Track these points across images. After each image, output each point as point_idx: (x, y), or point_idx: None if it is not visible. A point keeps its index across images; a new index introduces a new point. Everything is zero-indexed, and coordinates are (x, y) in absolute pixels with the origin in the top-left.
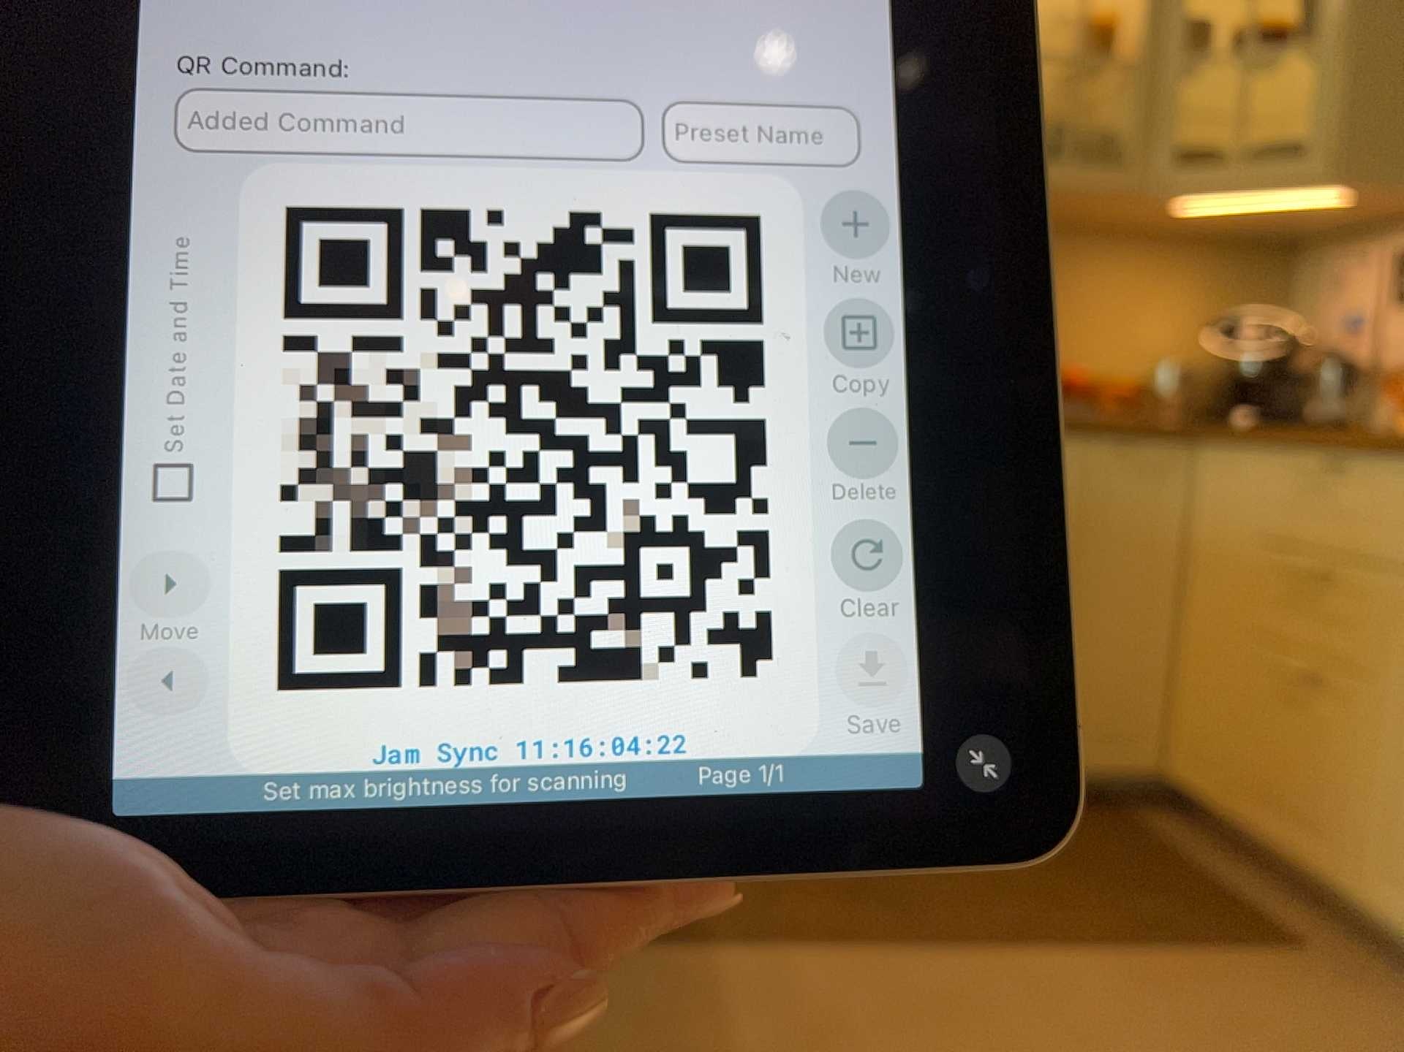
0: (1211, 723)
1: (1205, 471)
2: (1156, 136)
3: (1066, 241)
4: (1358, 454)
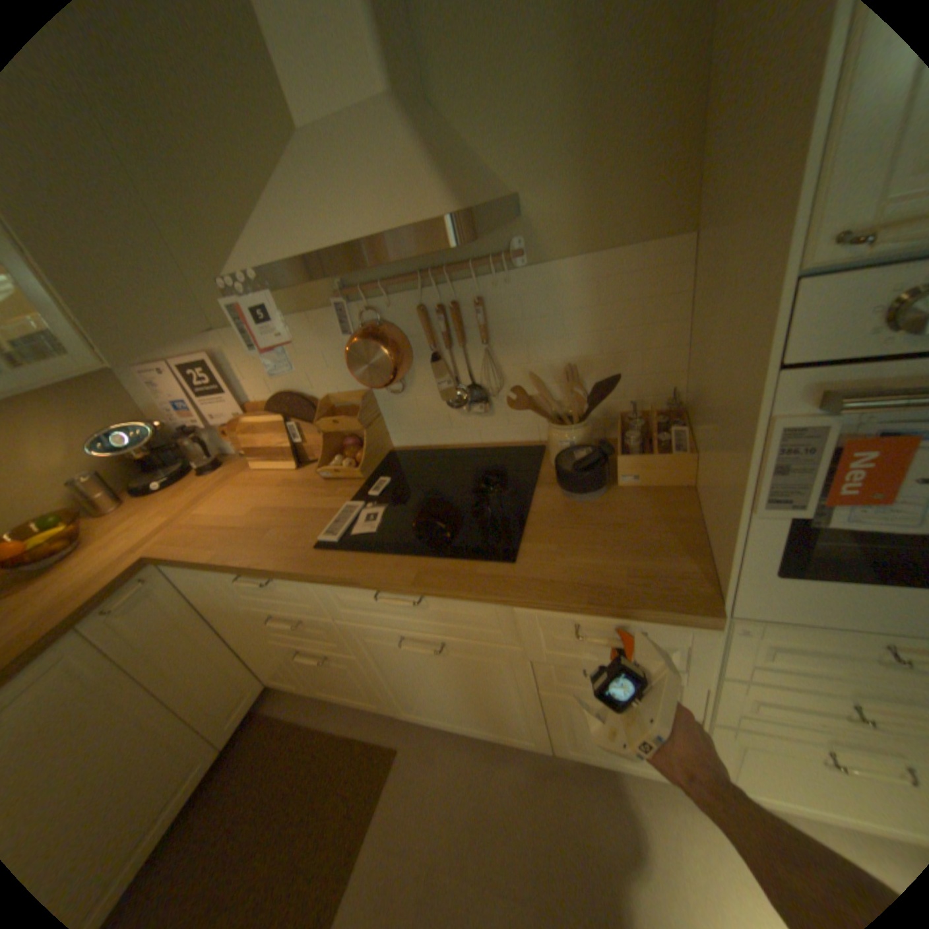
0: (271, 670)
1: (169, 575)
2: None
3: None
4: (270, 578)
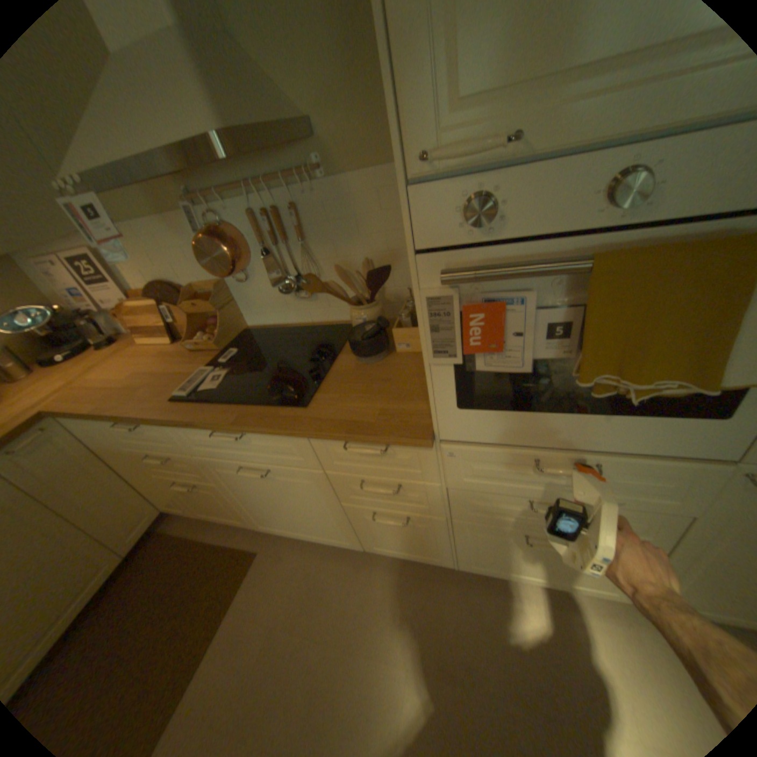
0: (161, 498)
1: (66, 426)
2: None
3: None
4: (136, 424)
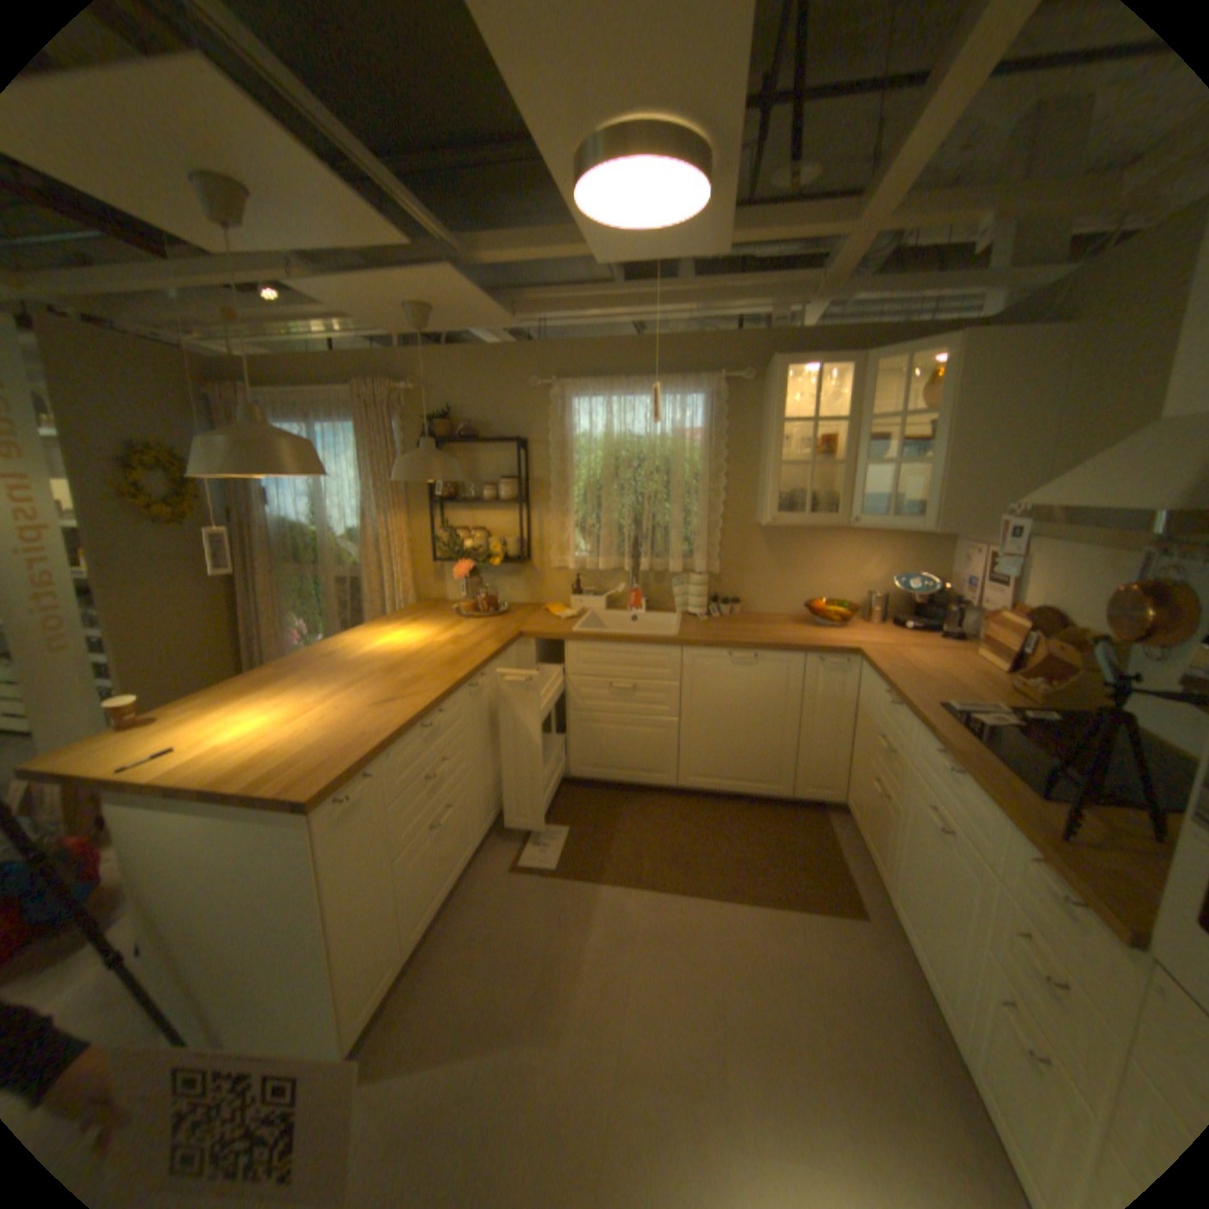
0: (858, 789)
1: (862, 671)
2: (852, 498)
3: (821, 532)
4: (900, 702)
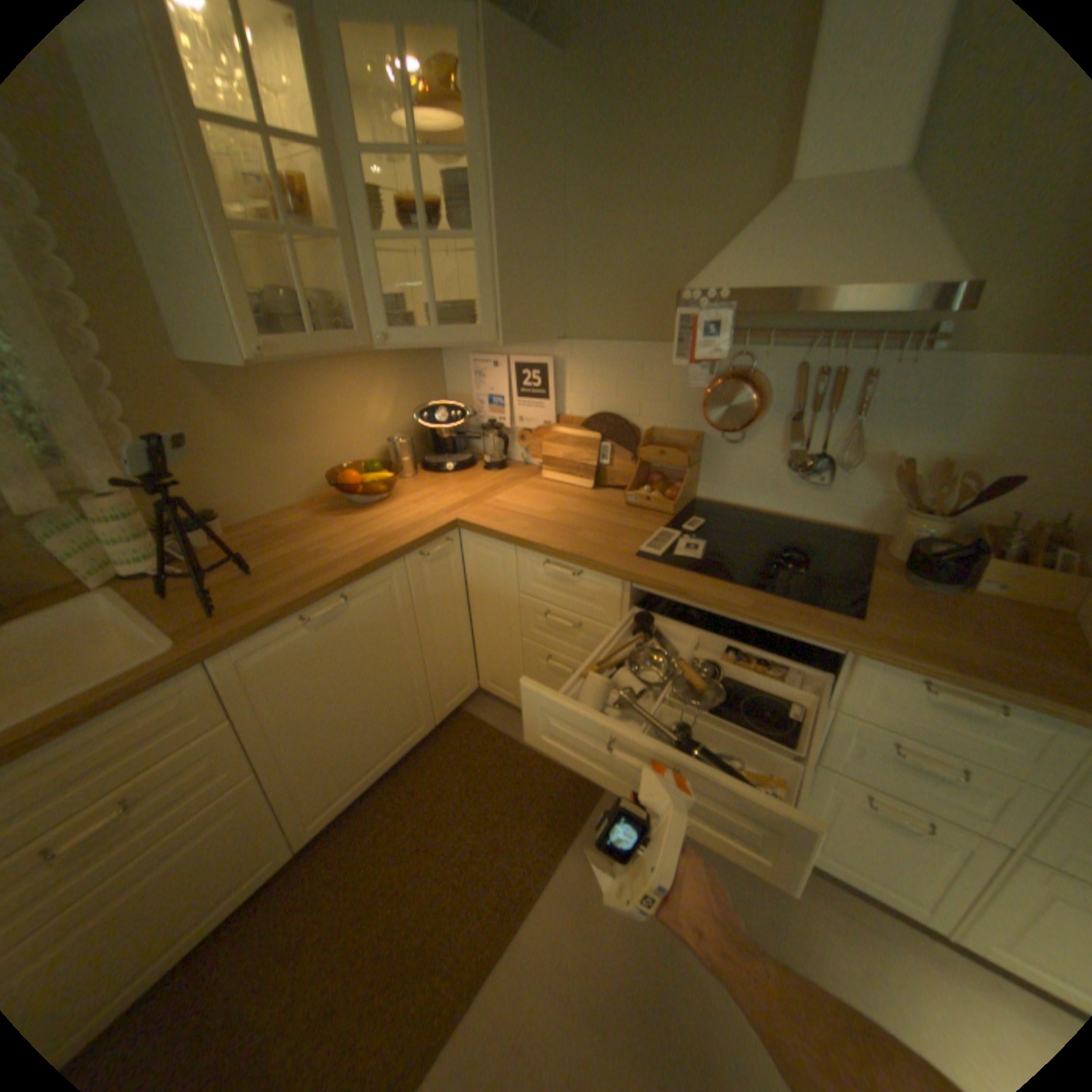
0: (502, 670)
1: (467, 545)
2: (364, 303)
3: (300, 366)
4: (586, 570)
